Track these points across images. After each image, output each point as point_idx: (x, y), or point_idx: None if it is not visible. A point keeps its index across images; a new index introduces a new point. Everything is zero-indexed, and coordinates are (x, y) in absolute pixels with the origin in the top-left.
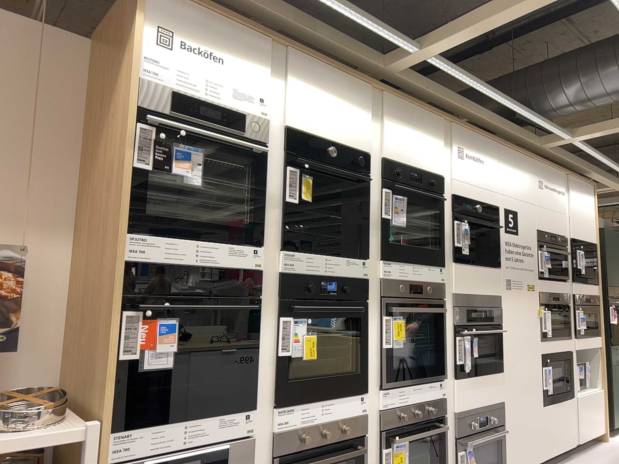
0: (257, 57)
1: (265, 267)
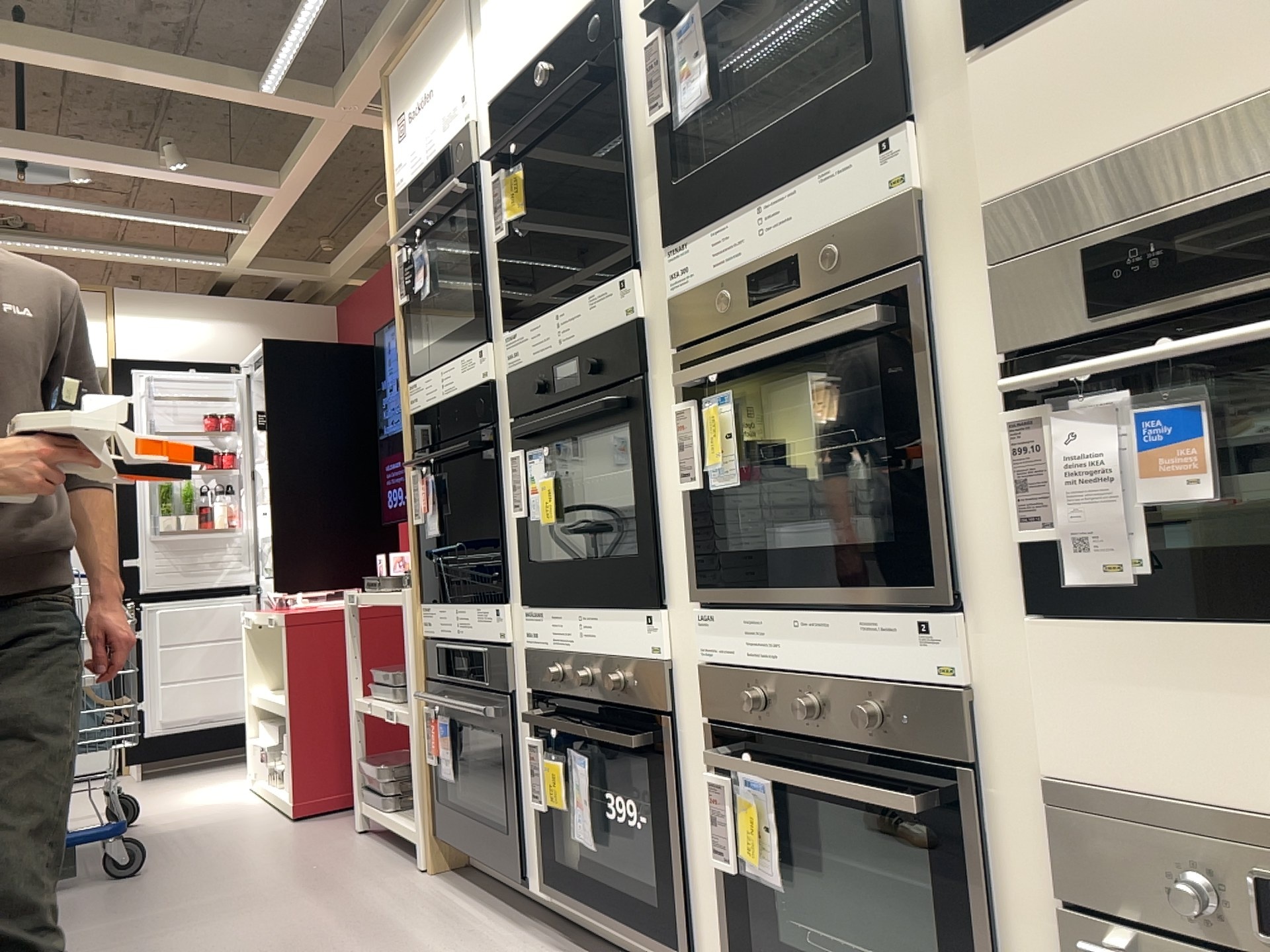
0: (448, 30)
1: (494, 374)
